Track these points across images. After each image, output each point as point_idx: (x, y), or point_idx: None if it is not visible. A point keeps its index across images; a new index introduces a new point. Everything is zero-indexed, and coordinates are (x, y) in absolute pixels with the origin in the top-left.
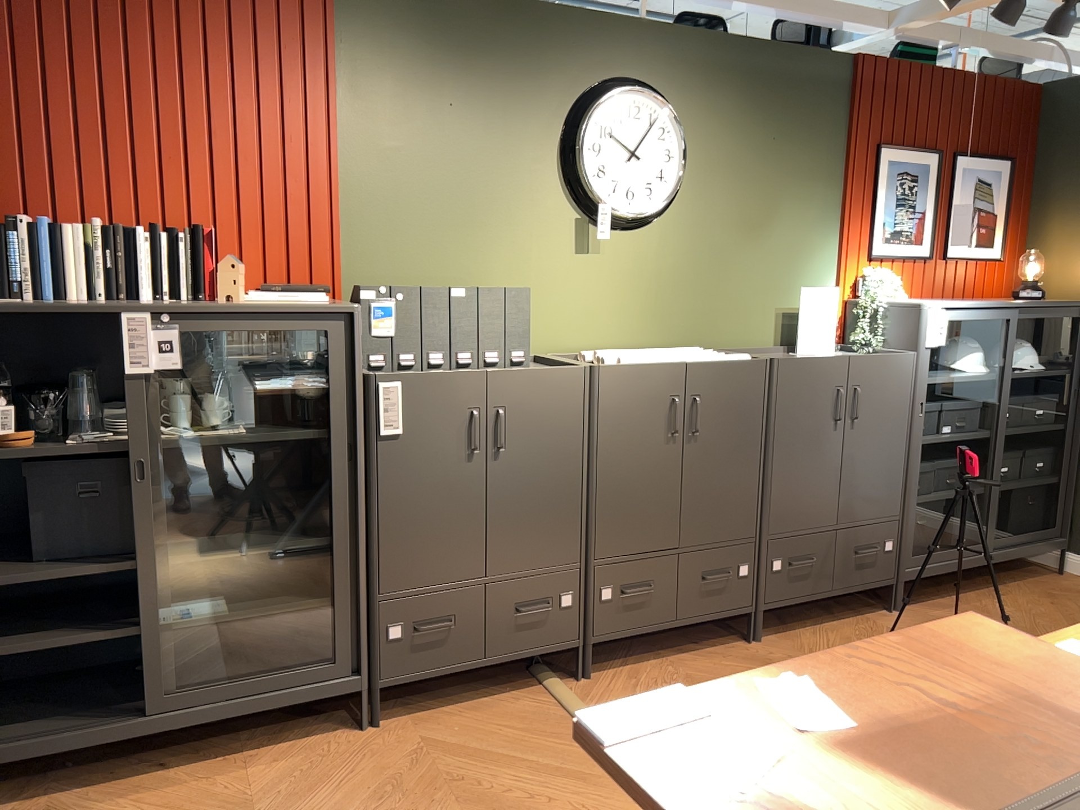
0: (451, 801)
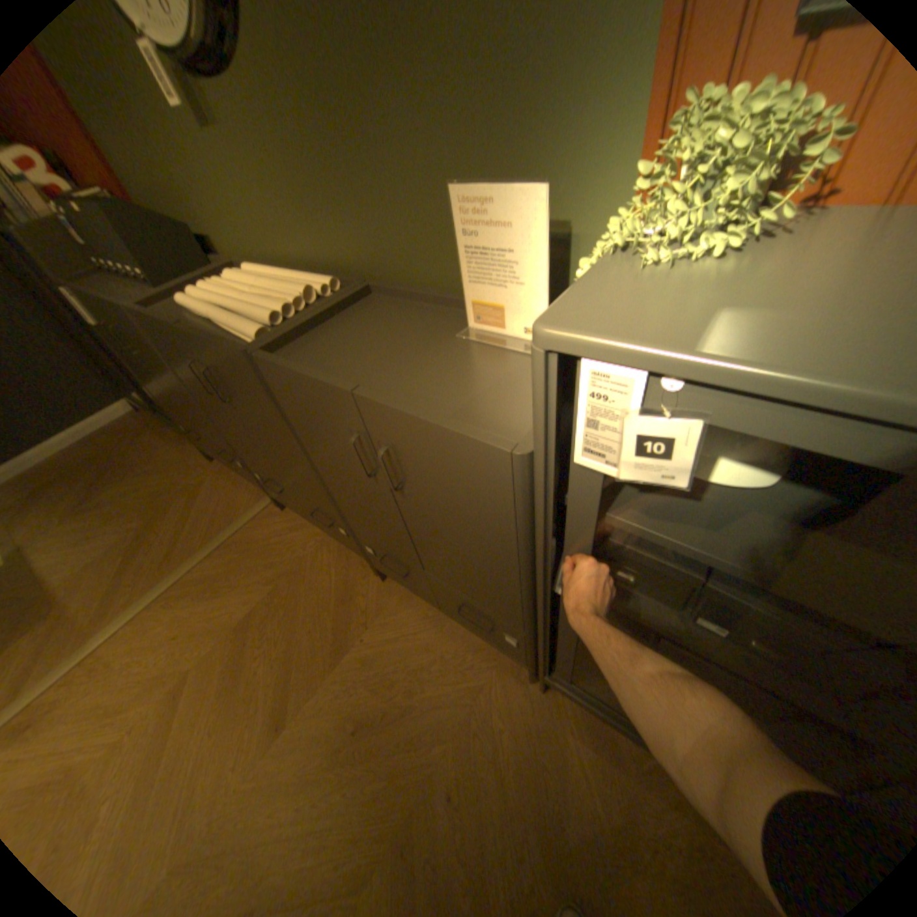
0: (149, 519)
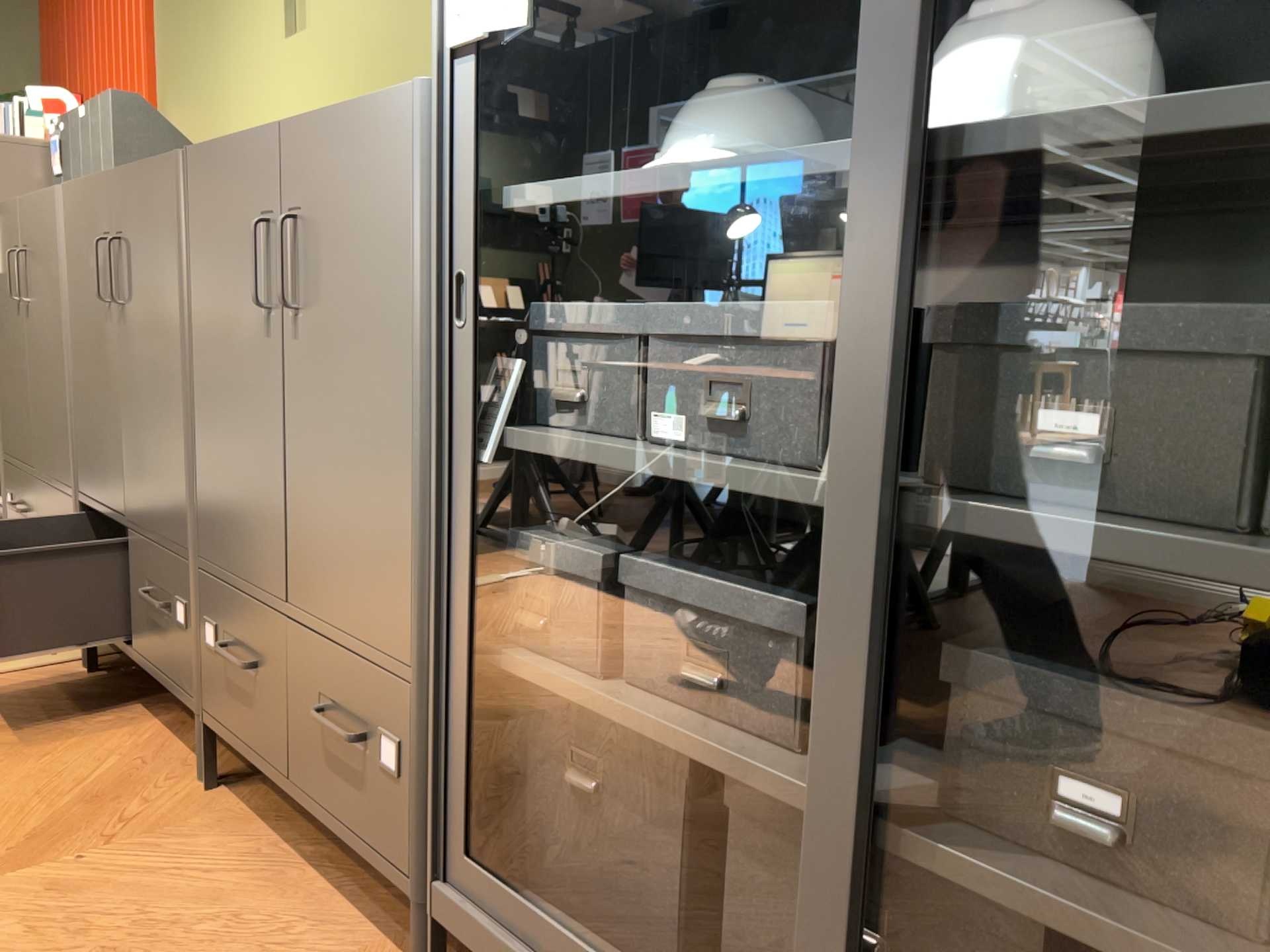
0: None
